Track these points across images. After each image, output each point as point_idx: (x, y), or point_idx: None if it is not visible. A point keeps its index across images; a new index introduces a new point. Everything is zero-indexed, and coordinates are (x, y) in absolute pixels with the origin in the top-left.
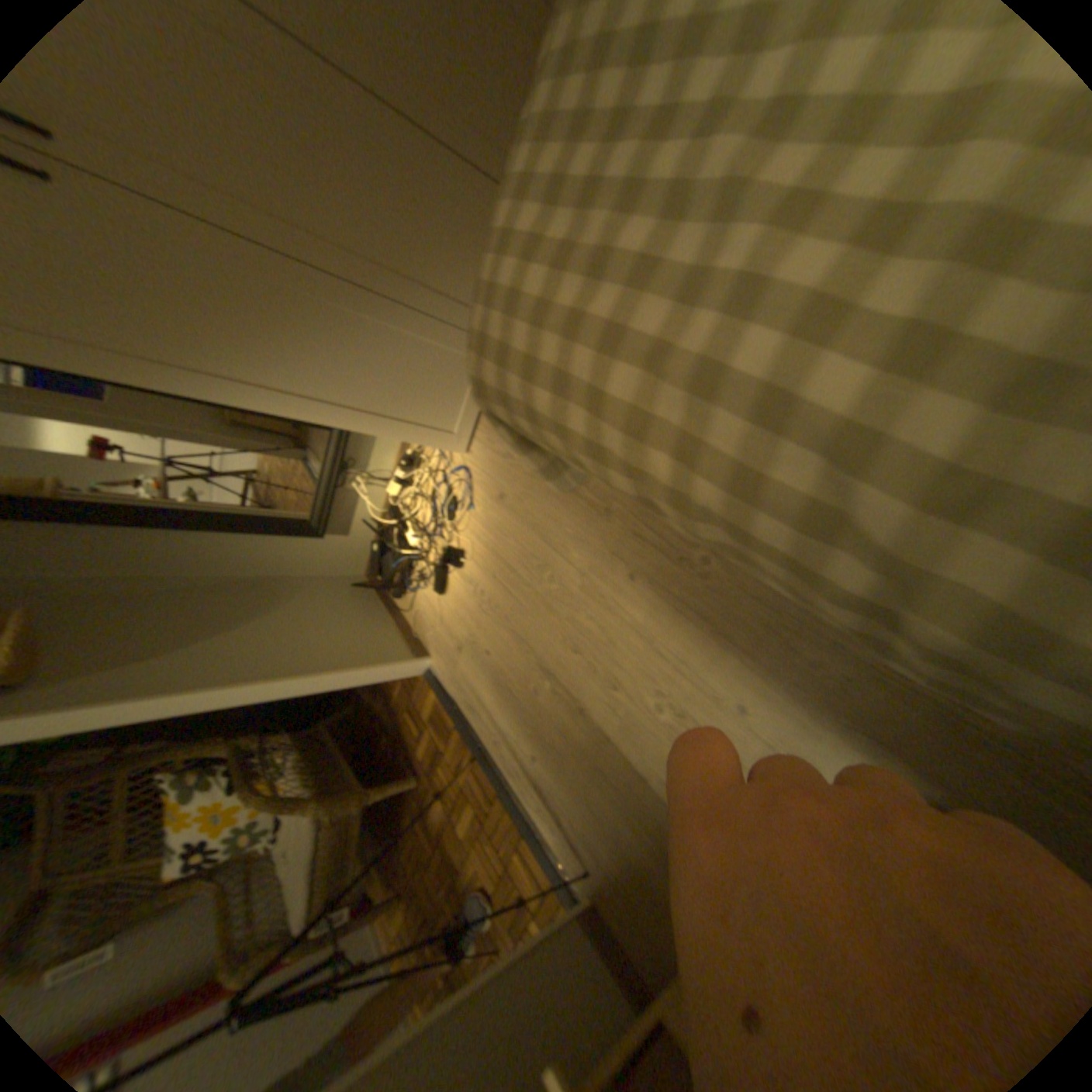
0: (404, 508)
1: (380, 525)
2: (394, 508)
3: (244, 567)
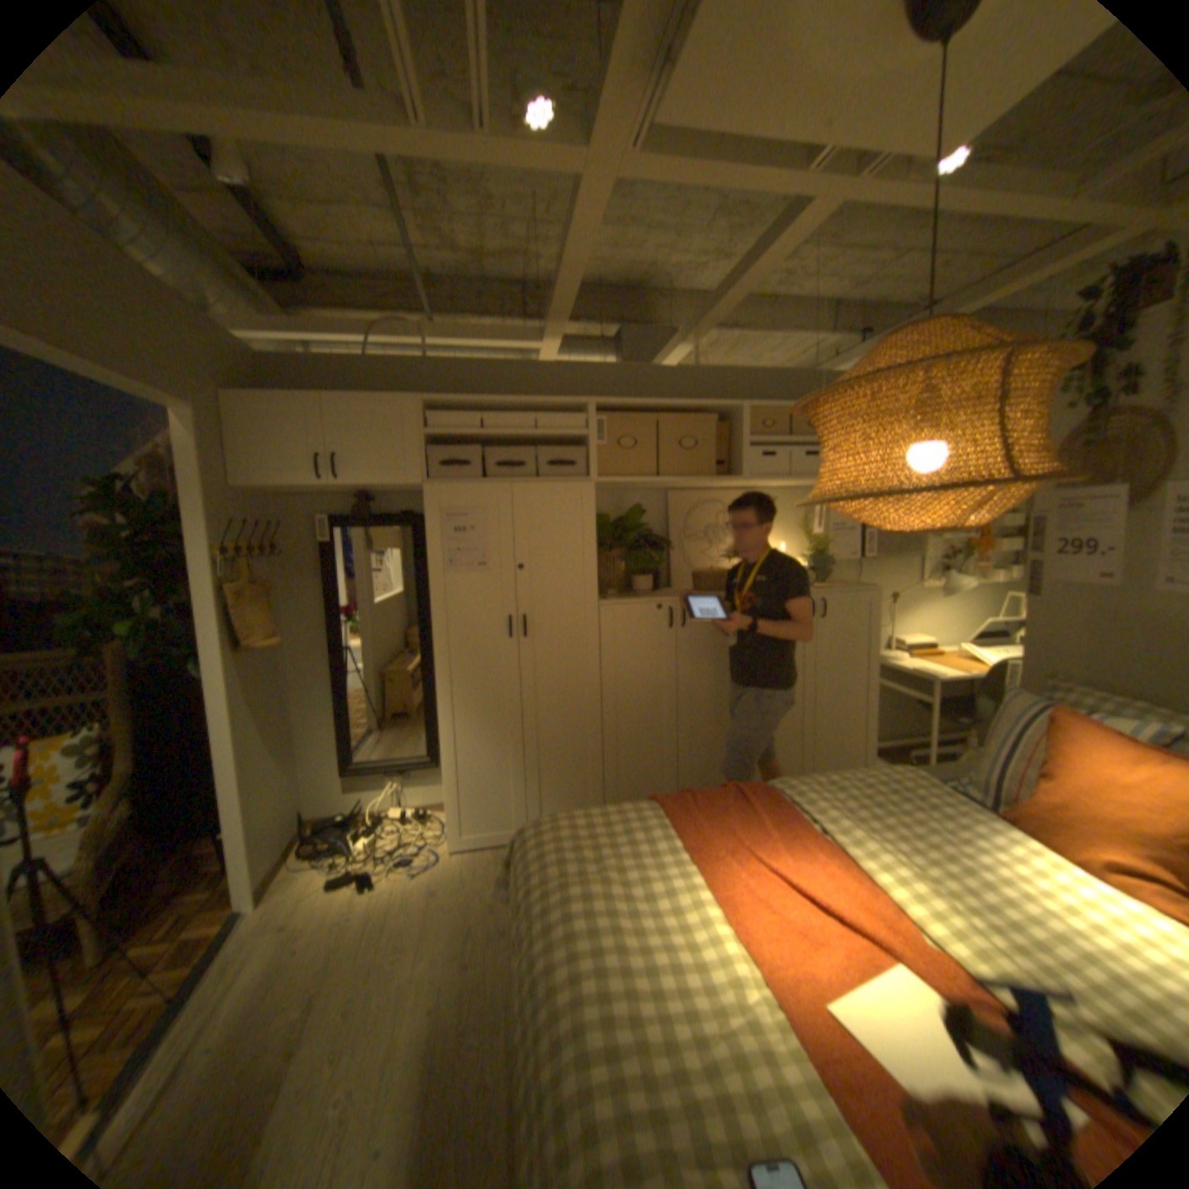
0: (376, 829)
1: (355, 816)
2: (378, 821)
3: (298, 733)
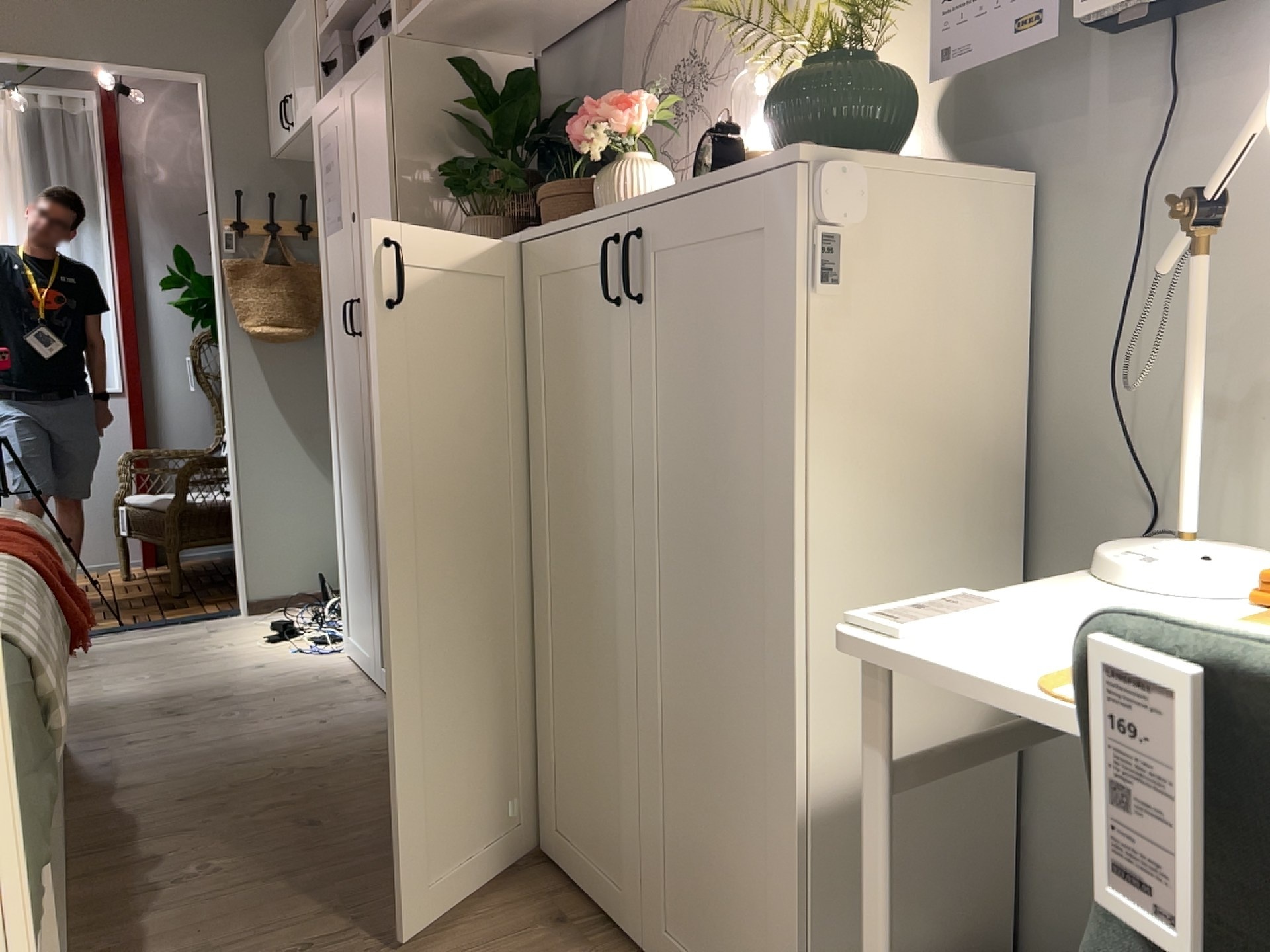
0: None
1: None
2: None
3: None
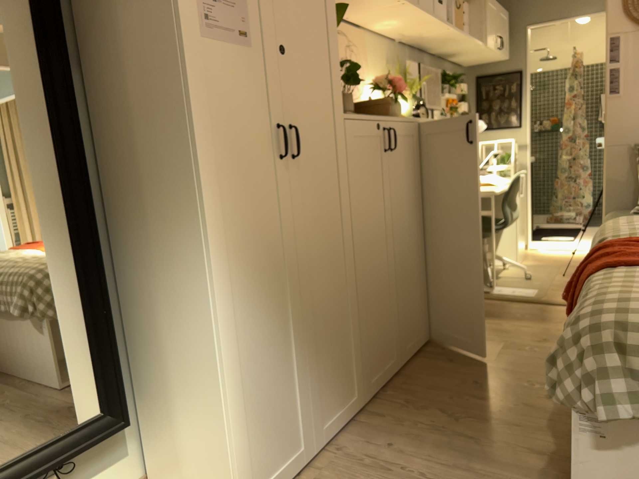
0: None
1: None
2: None
3: None
